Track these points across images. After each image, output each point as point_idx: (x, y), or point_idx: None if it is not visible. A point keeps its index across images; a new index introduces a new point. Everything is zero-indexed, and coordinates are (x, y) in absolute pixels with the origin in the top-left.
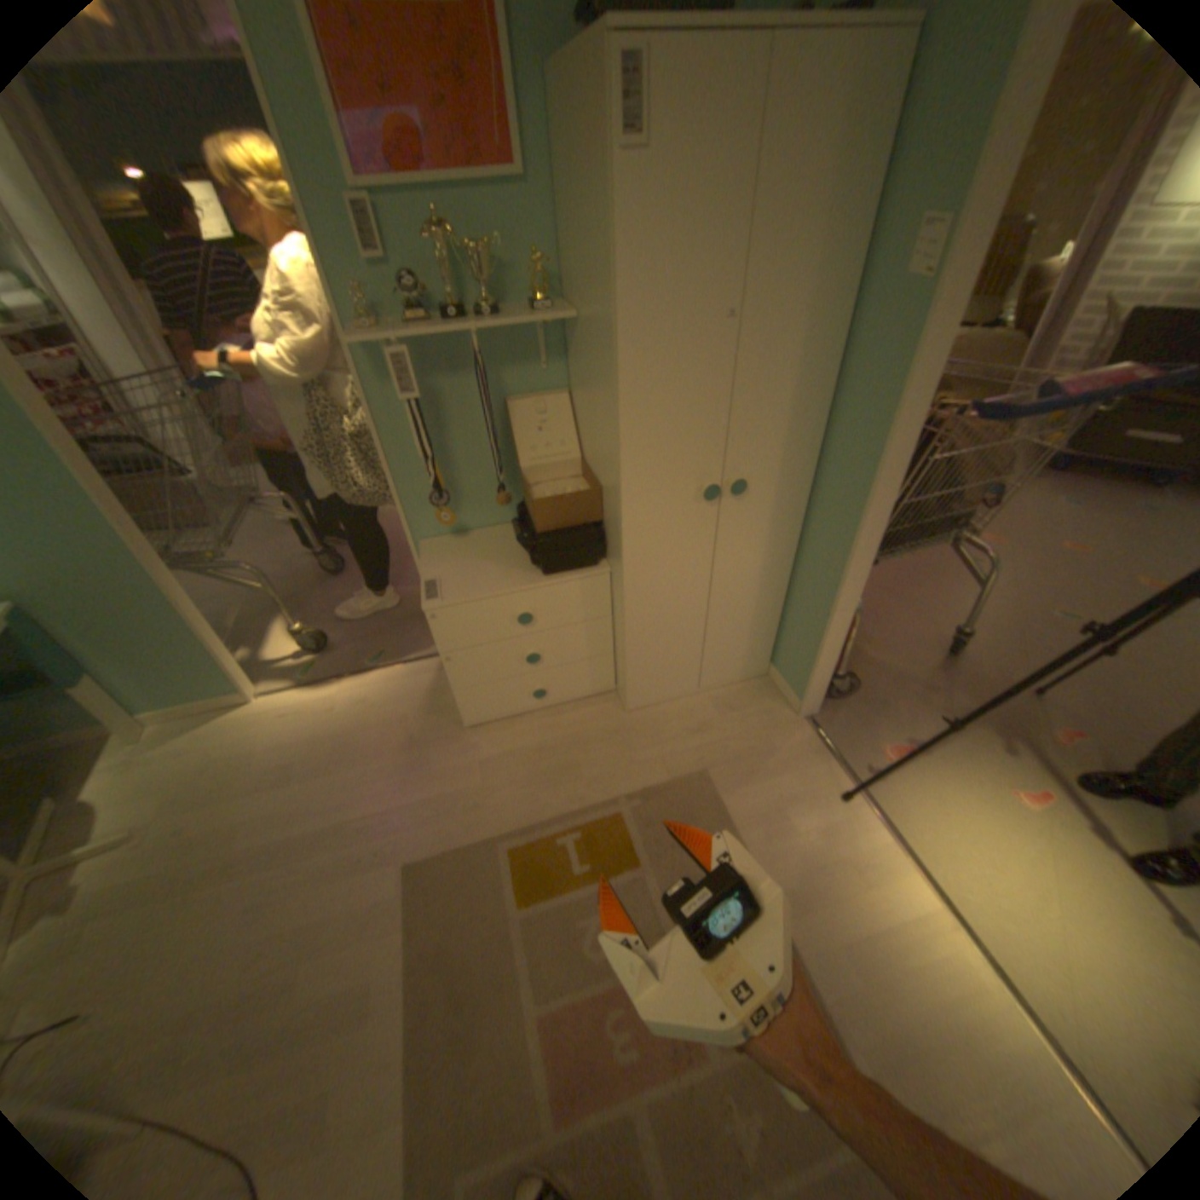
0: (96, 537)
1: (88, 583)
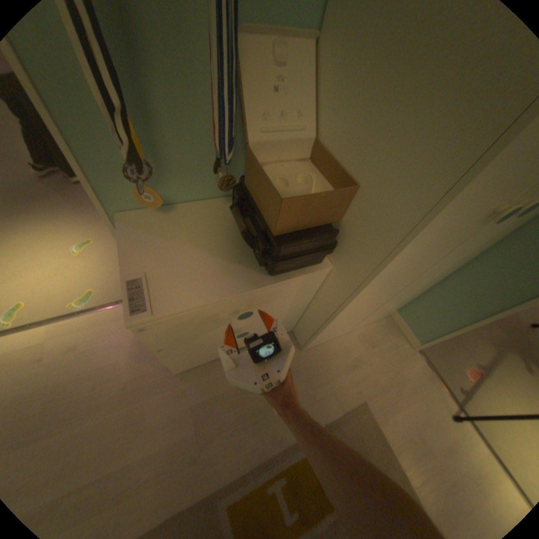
0: None
1: None
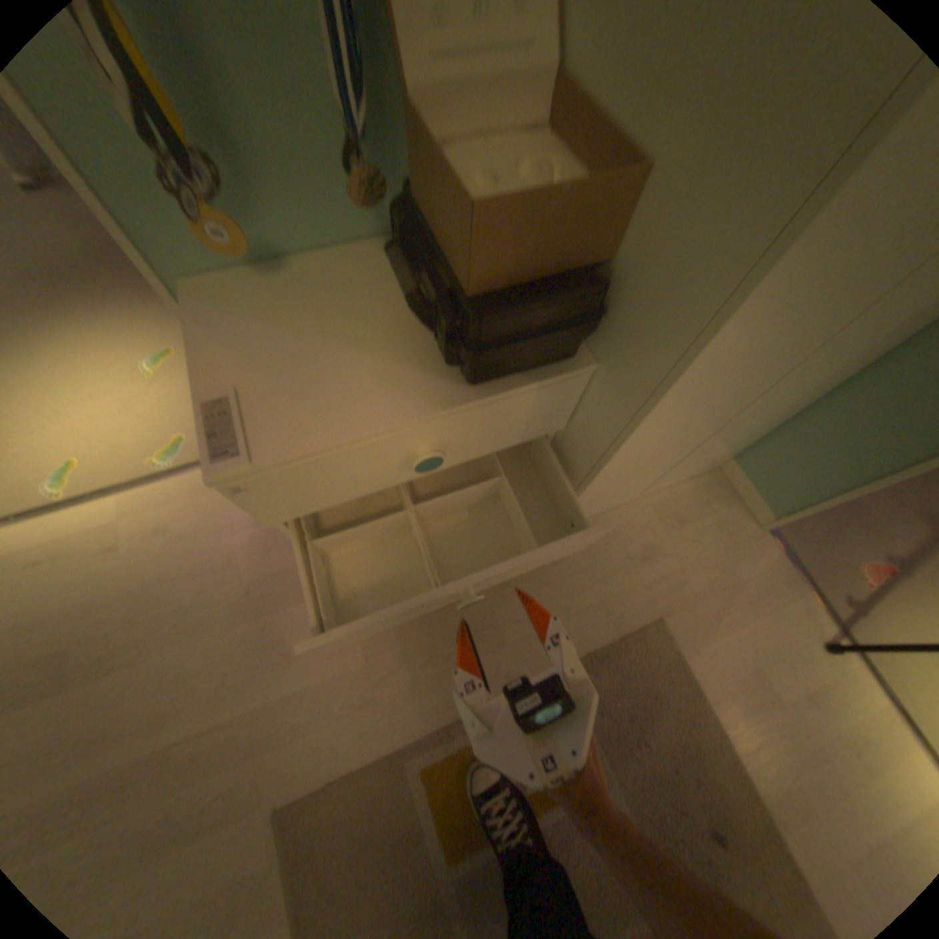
0: None
1: None
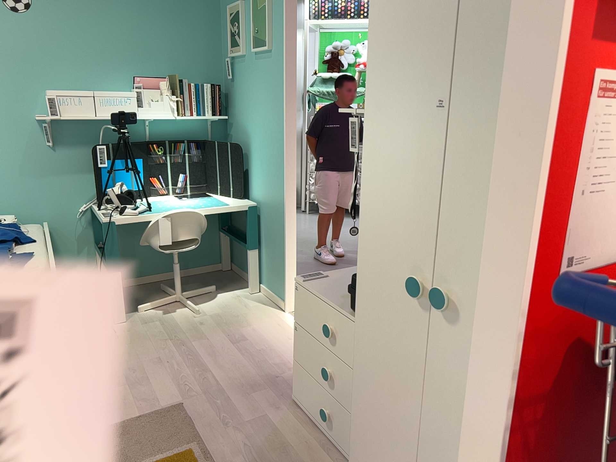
0: (280, 187)
1: (273, 208)
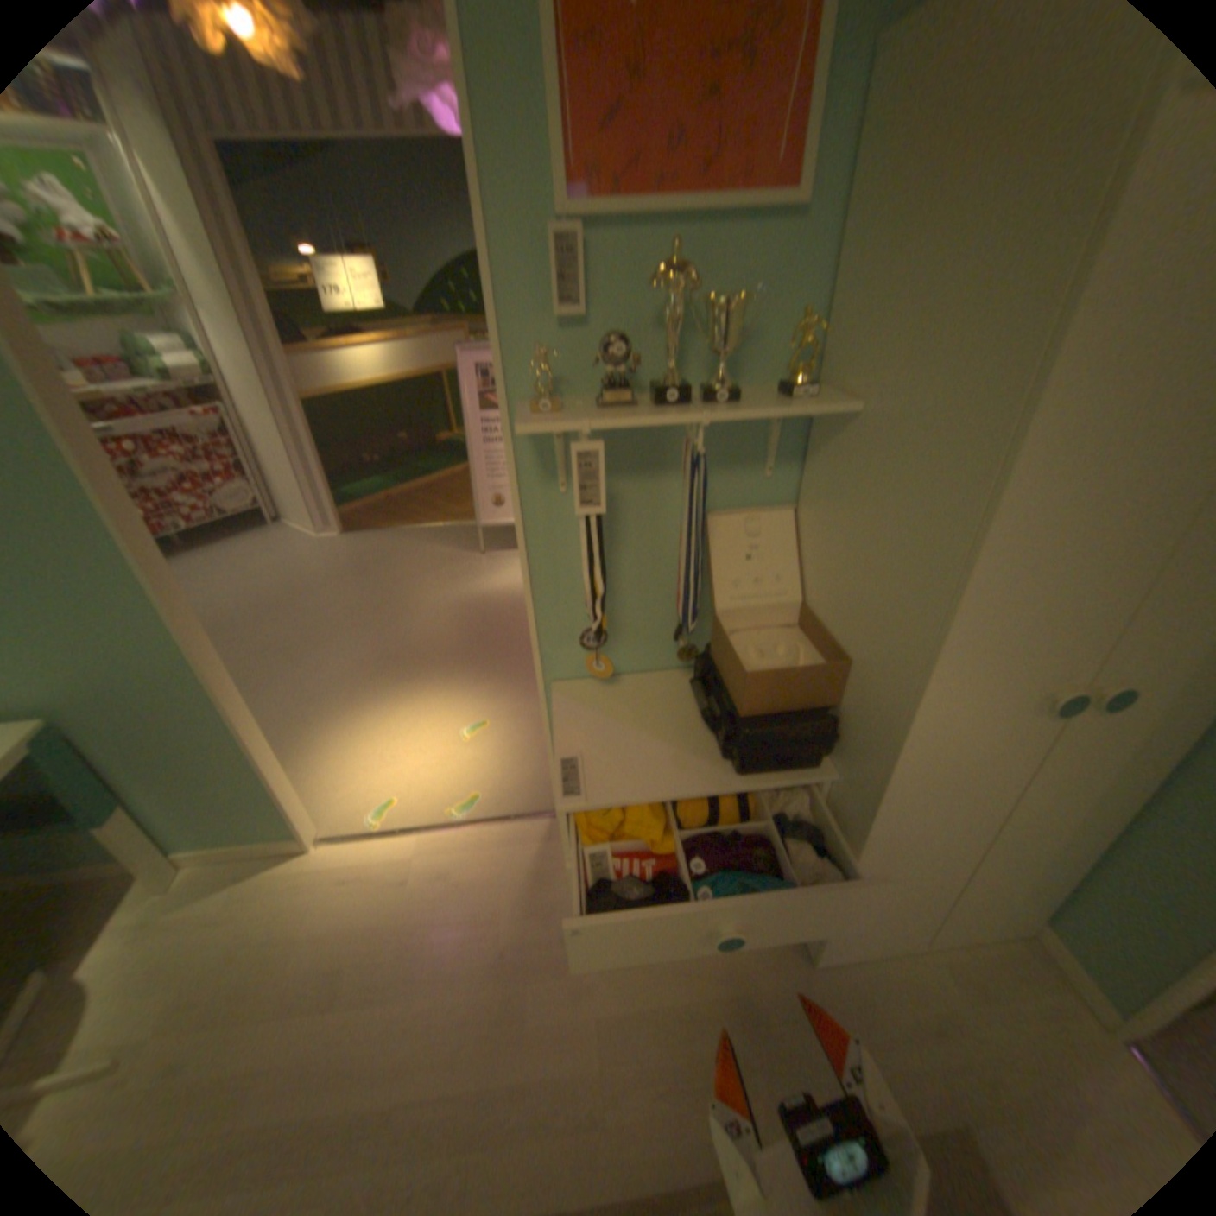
0: (153, 647)
1: (136, 700)
